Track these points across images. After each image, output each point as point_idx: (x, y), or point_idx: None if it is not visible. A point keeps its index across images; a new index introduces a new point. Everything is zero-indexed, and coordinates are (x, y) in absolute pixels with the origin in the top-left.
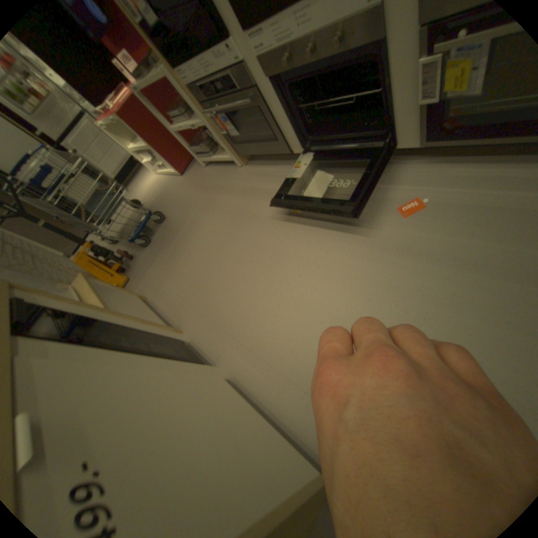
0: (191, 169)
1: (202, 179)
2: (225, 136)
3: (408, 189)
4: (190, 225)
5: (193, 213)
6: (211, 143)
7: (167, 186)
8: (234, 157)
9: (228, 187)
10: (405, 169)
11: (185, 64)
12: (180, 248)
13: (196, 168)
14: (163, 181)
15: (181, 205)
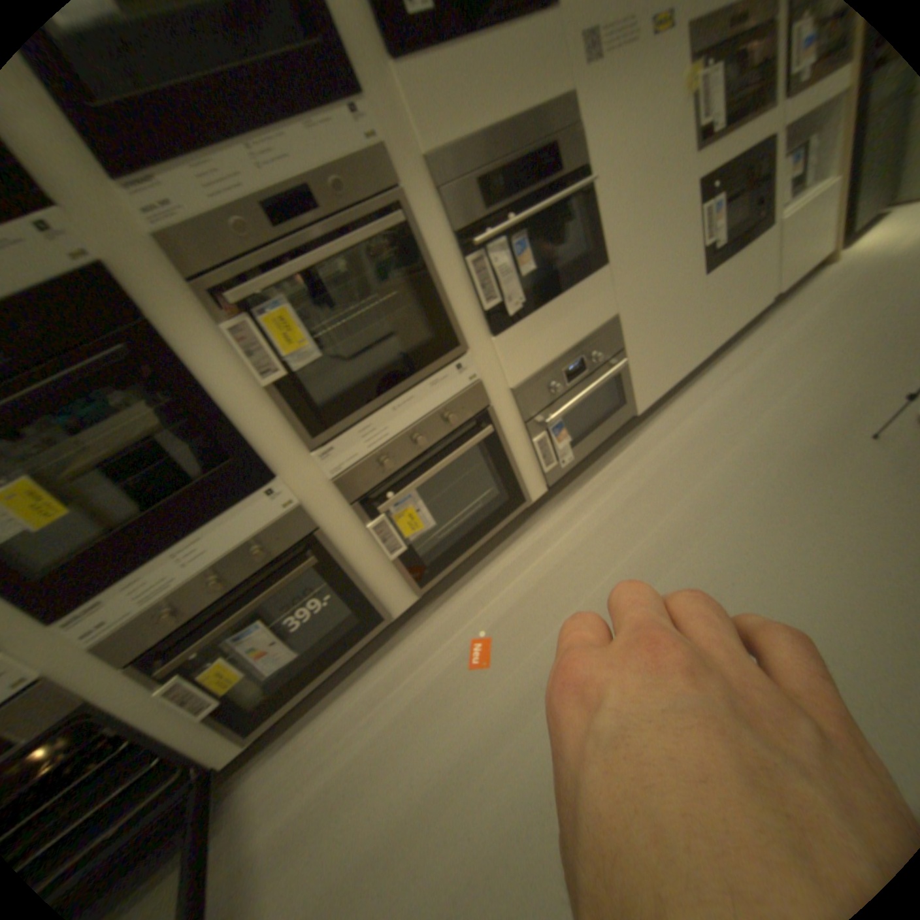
0: None
1: None
2: None
3: (454, 643)
4: None
5: None
6: None
7: None
8: None
9: None
10: (424, 633)
11: None
12: None
13: None
14: None
15: None
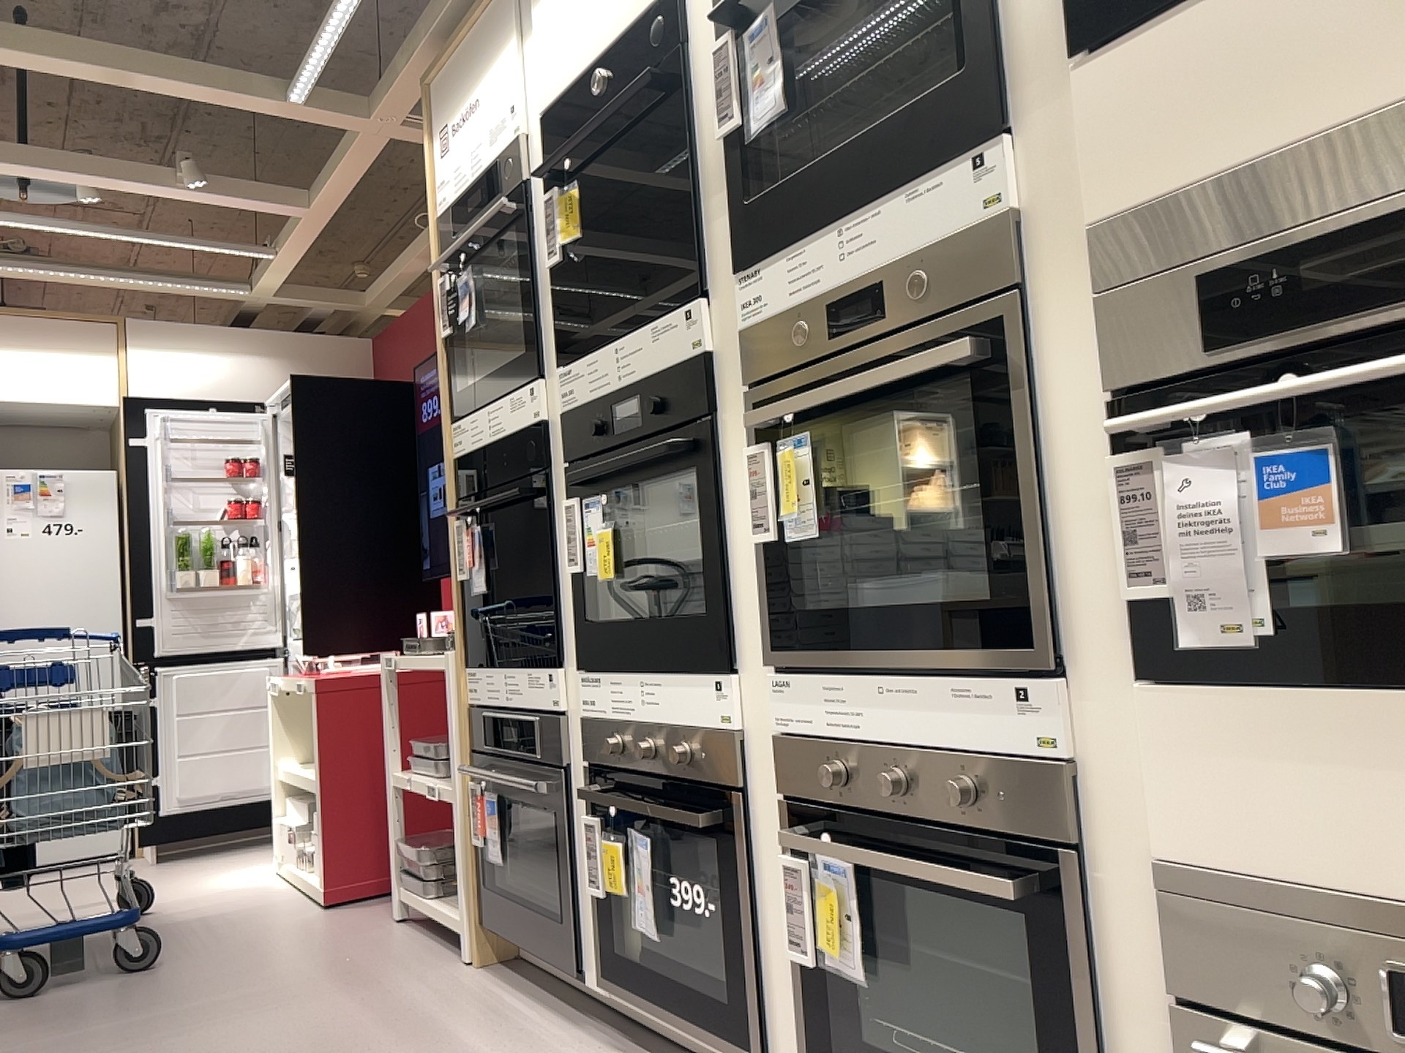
0: (362, 906)
1: (356, 939)
2: (477, 852)
3: None
4: (182, 1013)
5: (231, 993)
6: (449, 861)
7: (262, 907)
8: (465, 923)
9: (385, 986)
10: None
11: (483, 670)
12: (76, 1050)
13: (377, 911)
14: (269, 893)
15: (230, 963)
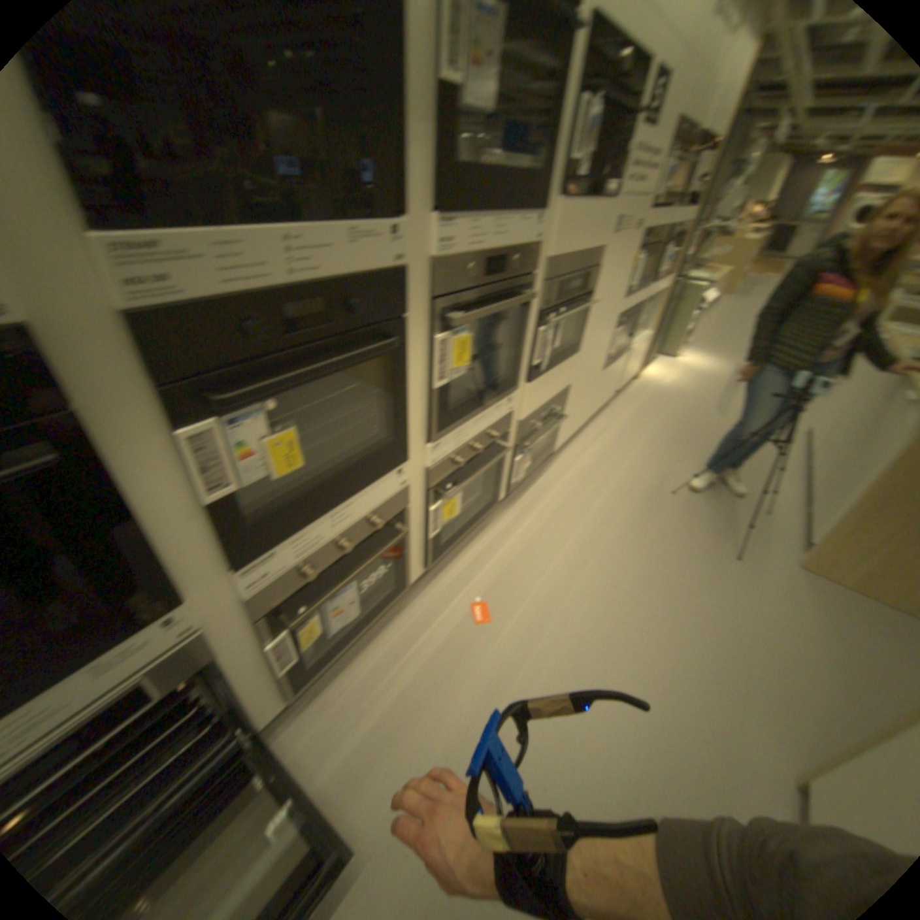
0: None
1: None
2: None
3: (452, 608)
4: None
5: None
6: None
7: None
8: None
9: None
10: (422, 602)
11: None
12: None
13: None
14: None
15: None
